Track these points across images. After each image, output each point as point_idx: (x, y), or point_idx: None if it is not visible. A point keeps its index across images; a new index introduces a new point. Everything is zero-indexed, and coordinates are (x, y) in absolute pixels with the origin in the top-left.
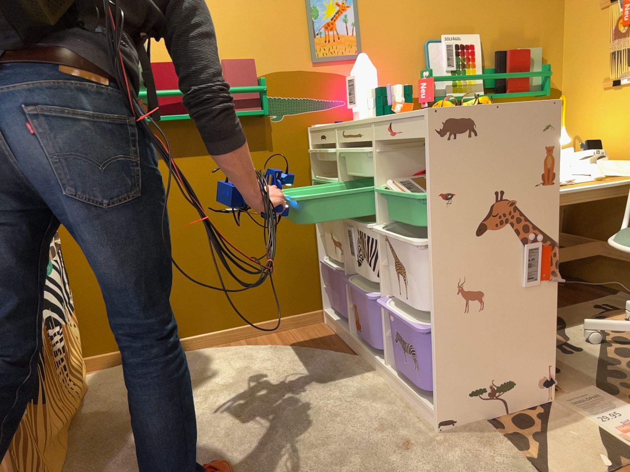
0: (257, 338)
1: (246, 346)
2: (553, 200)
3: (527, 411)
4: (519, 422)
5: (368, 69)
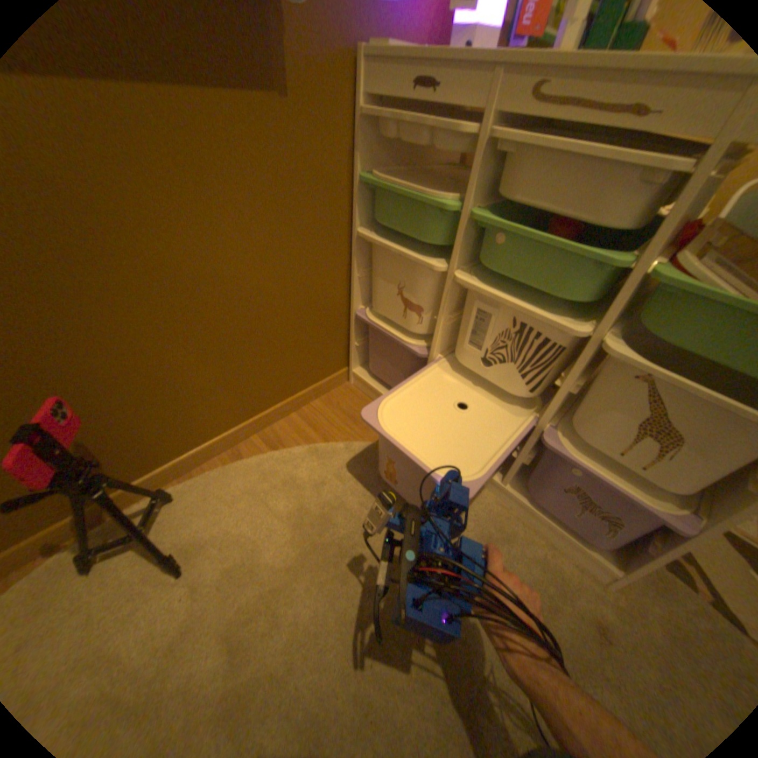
0: (278, 429)
1: (275, 455)
2: None
3: None
4: None
5: None
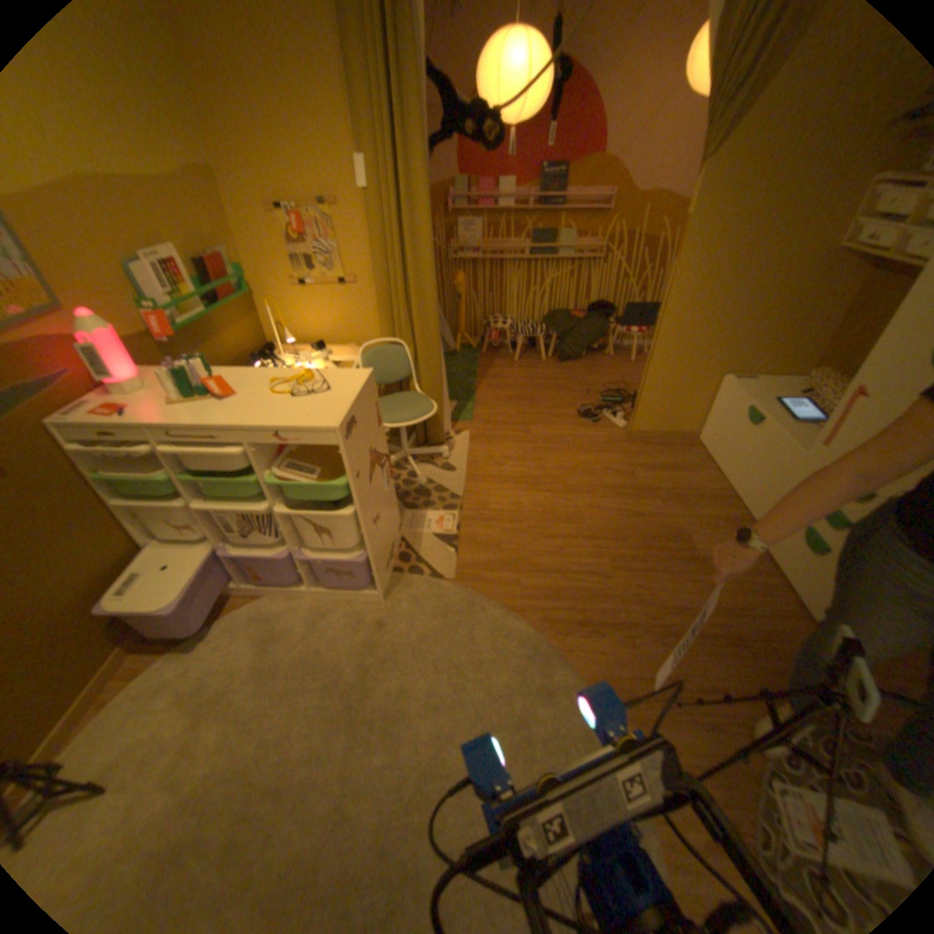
0: (128, 666)
1: (137, 683)
2: (383, 431)
3: (399, 547)
4: (402, 556)
5: (108, 331)
